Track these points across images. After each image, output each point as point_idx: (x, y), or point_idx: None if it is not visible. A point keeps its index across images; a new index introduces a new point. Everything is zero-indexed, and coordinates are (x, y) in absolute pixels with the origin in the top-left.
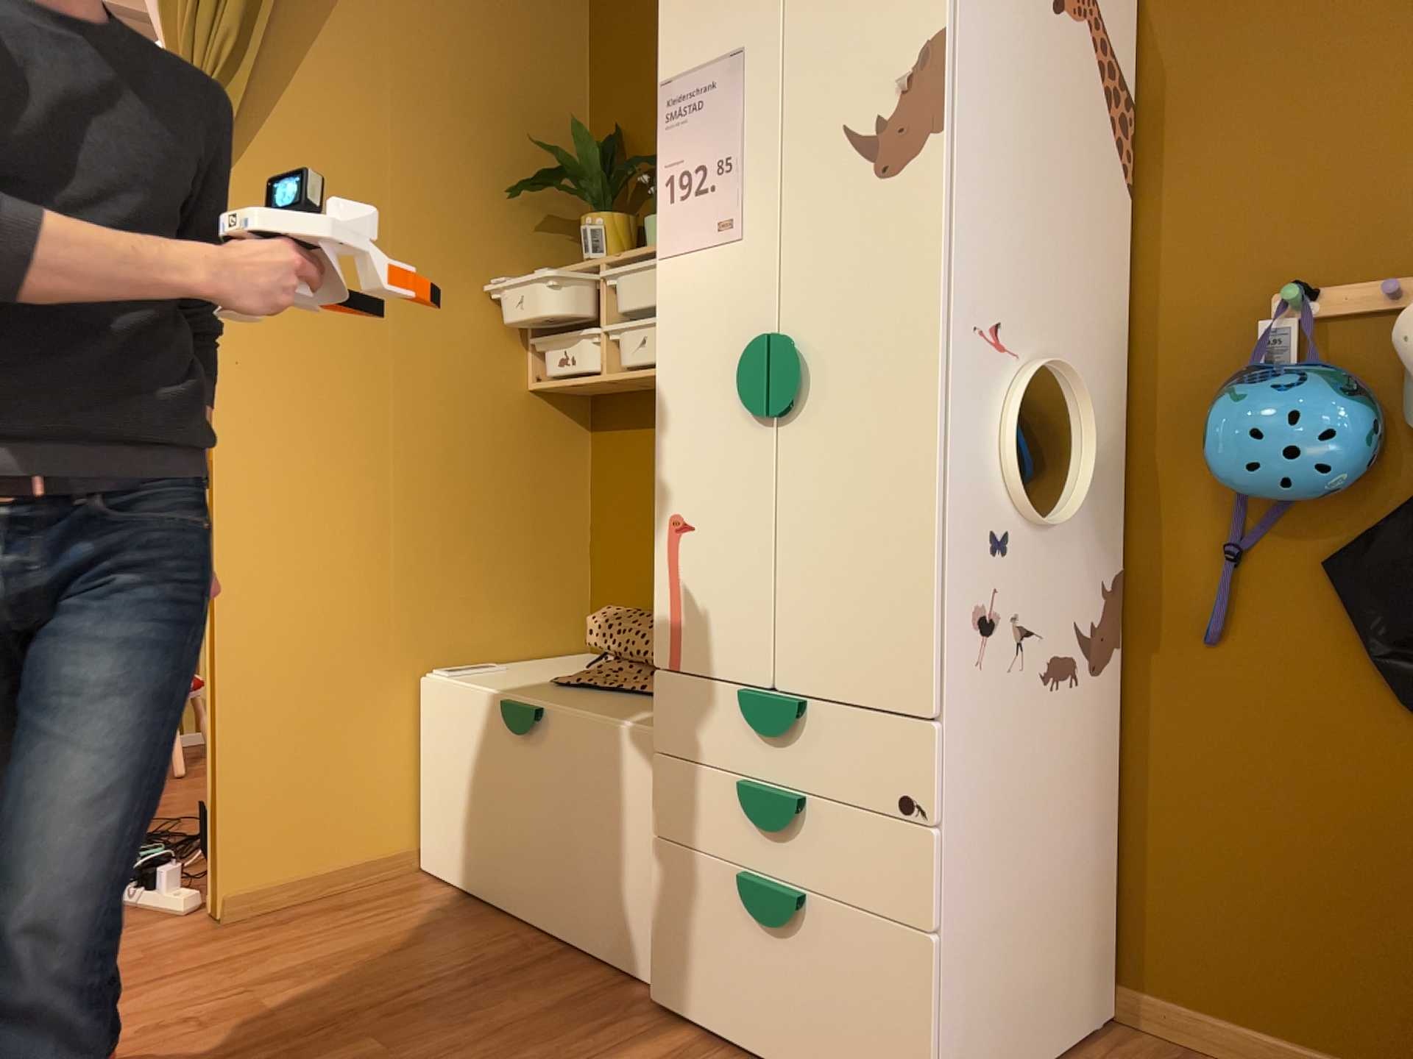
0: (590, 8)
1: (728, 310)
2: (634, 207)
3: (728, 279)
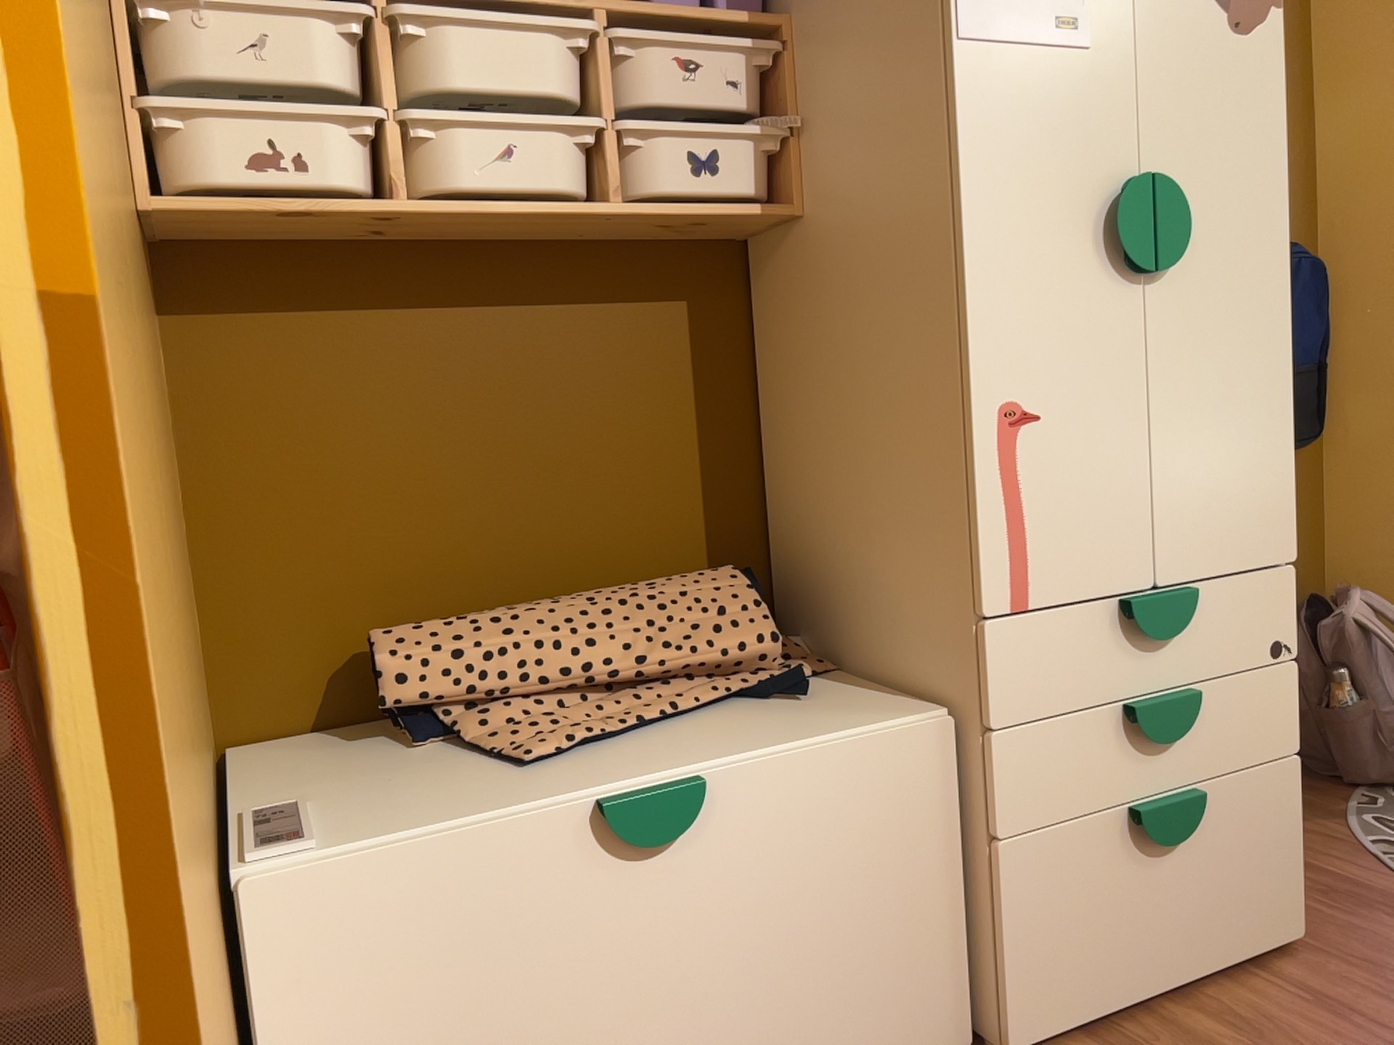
0: None
1: (1074, 136)
2: None
3: (1072, 97)
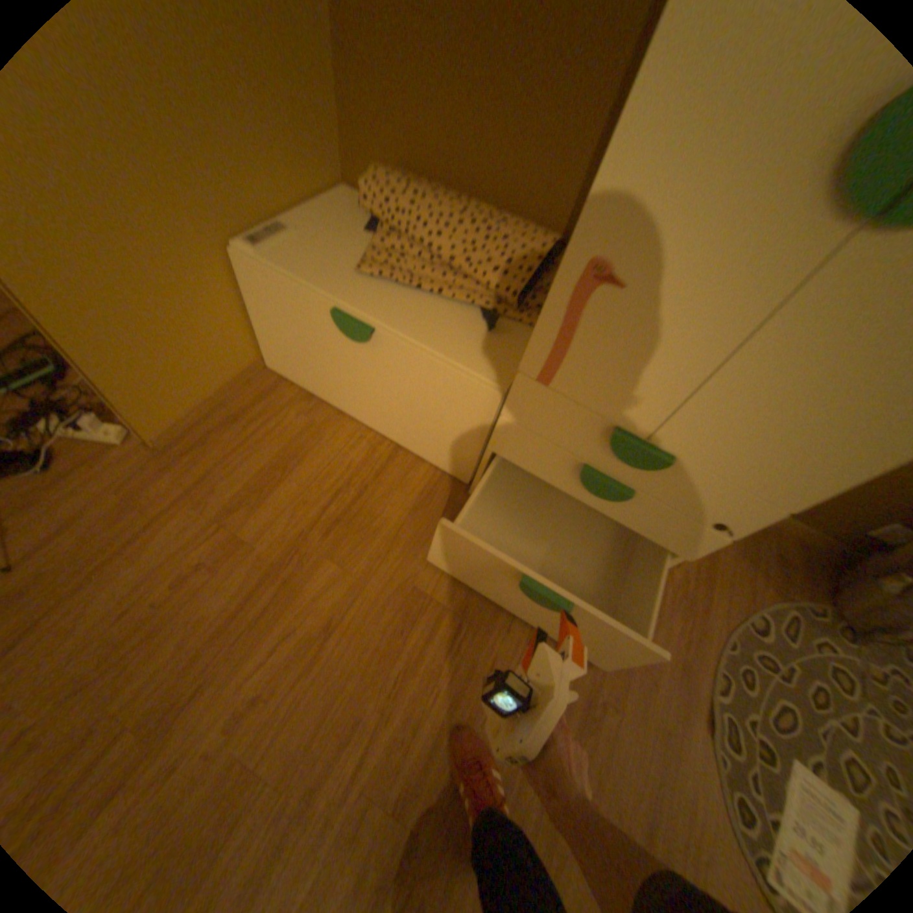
0: None
1: None
2: None
3: None
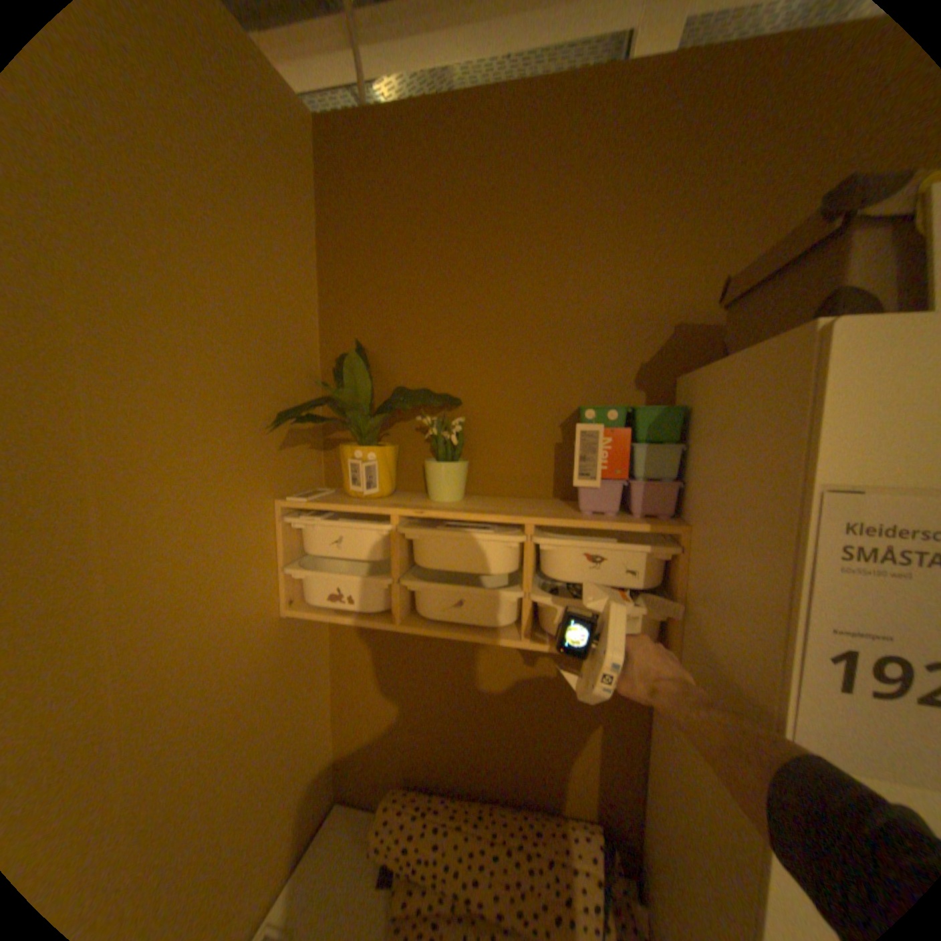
0: (315, 205)
1: None
2: (384, 424)
3: None
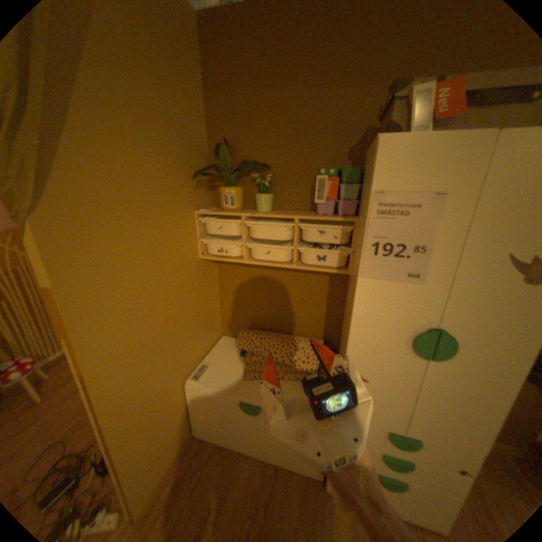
0: (200, 65)
1: (407, 311)
2: (236, 178)
3: (410, 299)
